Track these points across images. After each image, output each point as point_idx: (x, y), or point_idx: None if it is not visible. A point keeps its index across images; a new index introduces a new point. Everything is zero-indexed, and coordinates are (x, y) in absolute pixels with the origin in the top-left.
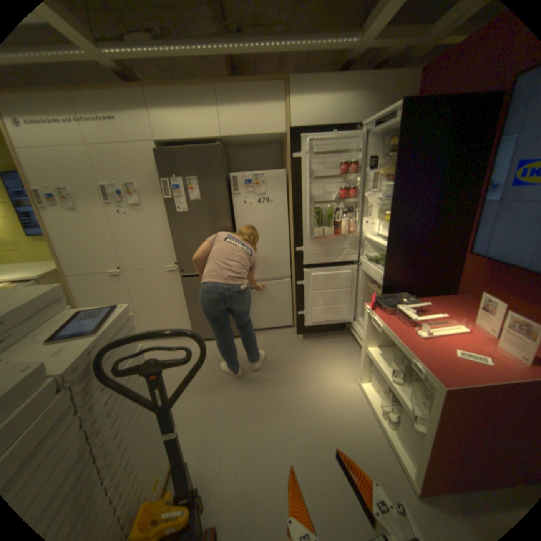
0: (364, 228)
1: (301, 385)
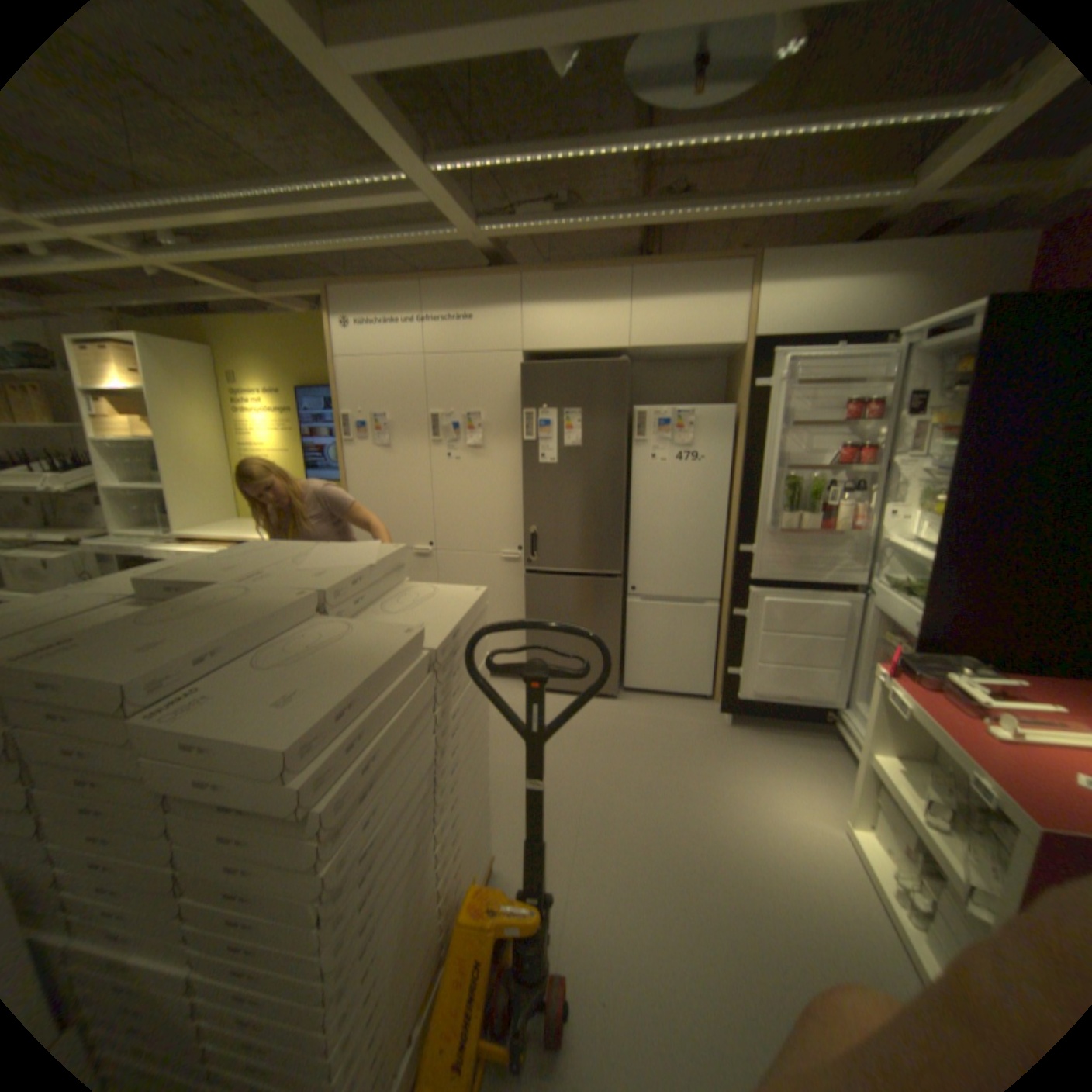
0: (888, 525)
1: (725, 807)
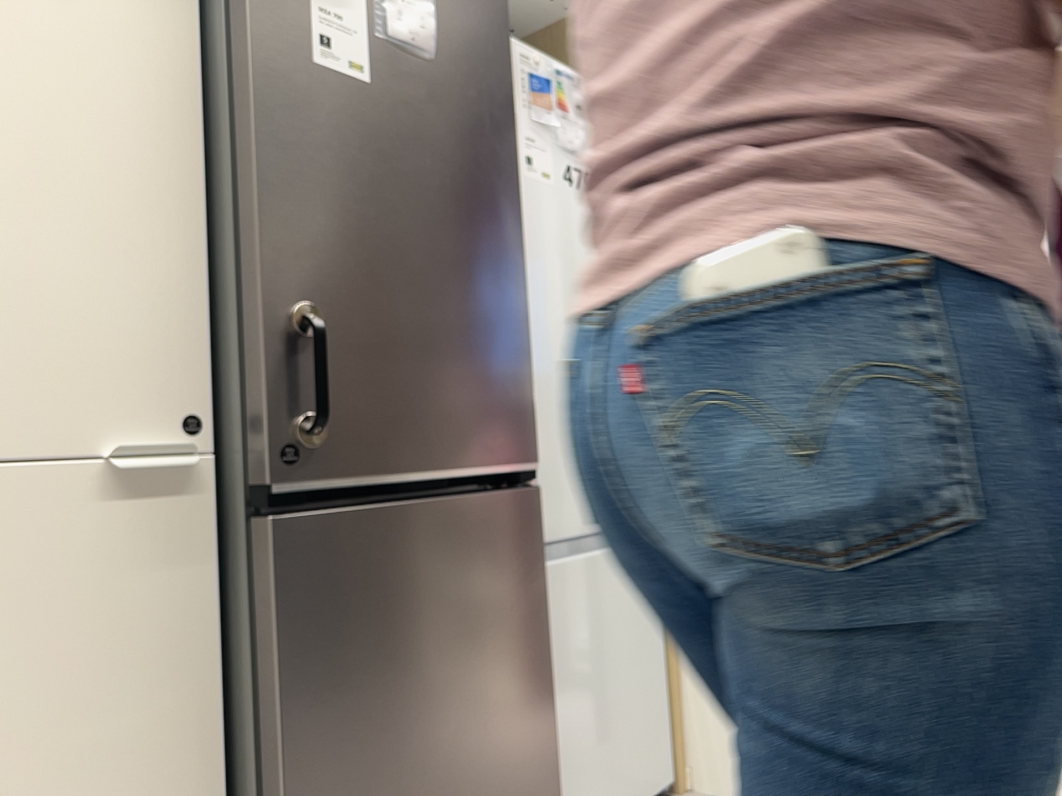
0: None
1: None
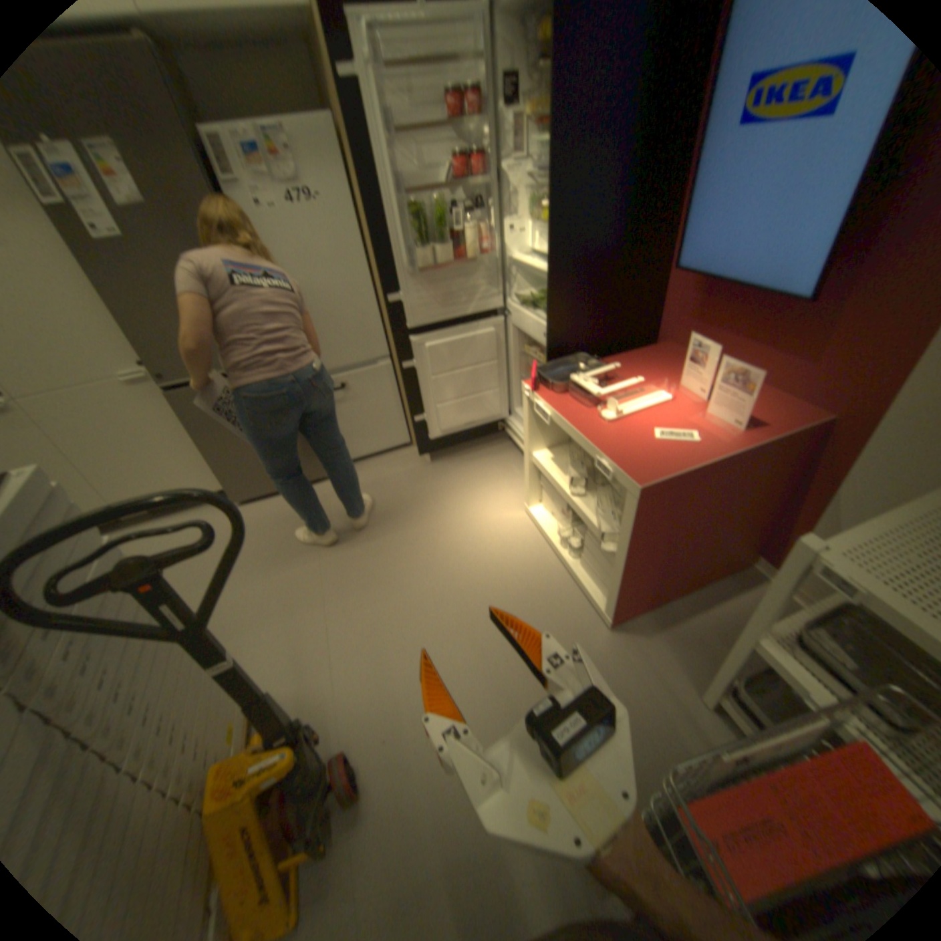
0: (508, 241)
1: (439, 532)
